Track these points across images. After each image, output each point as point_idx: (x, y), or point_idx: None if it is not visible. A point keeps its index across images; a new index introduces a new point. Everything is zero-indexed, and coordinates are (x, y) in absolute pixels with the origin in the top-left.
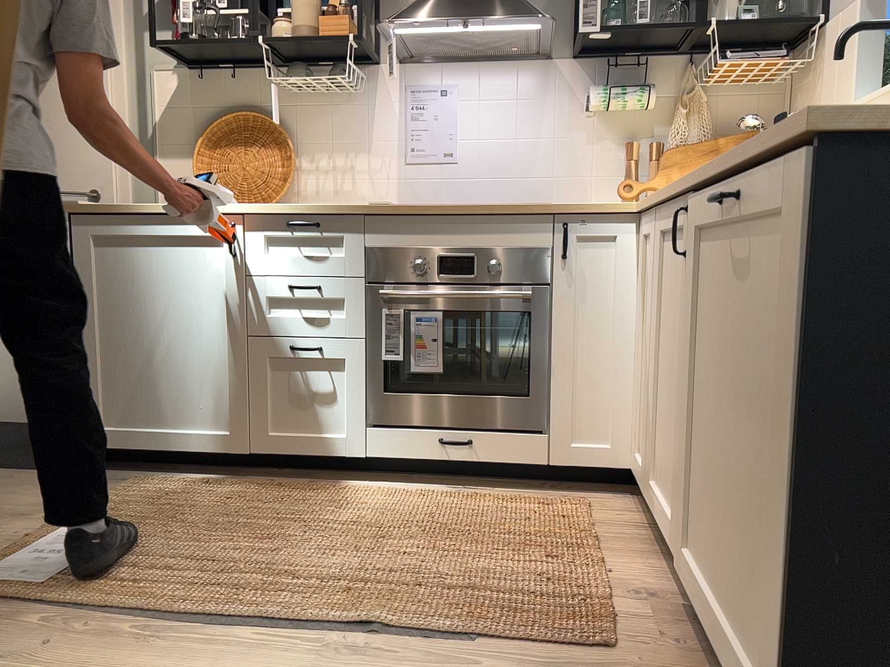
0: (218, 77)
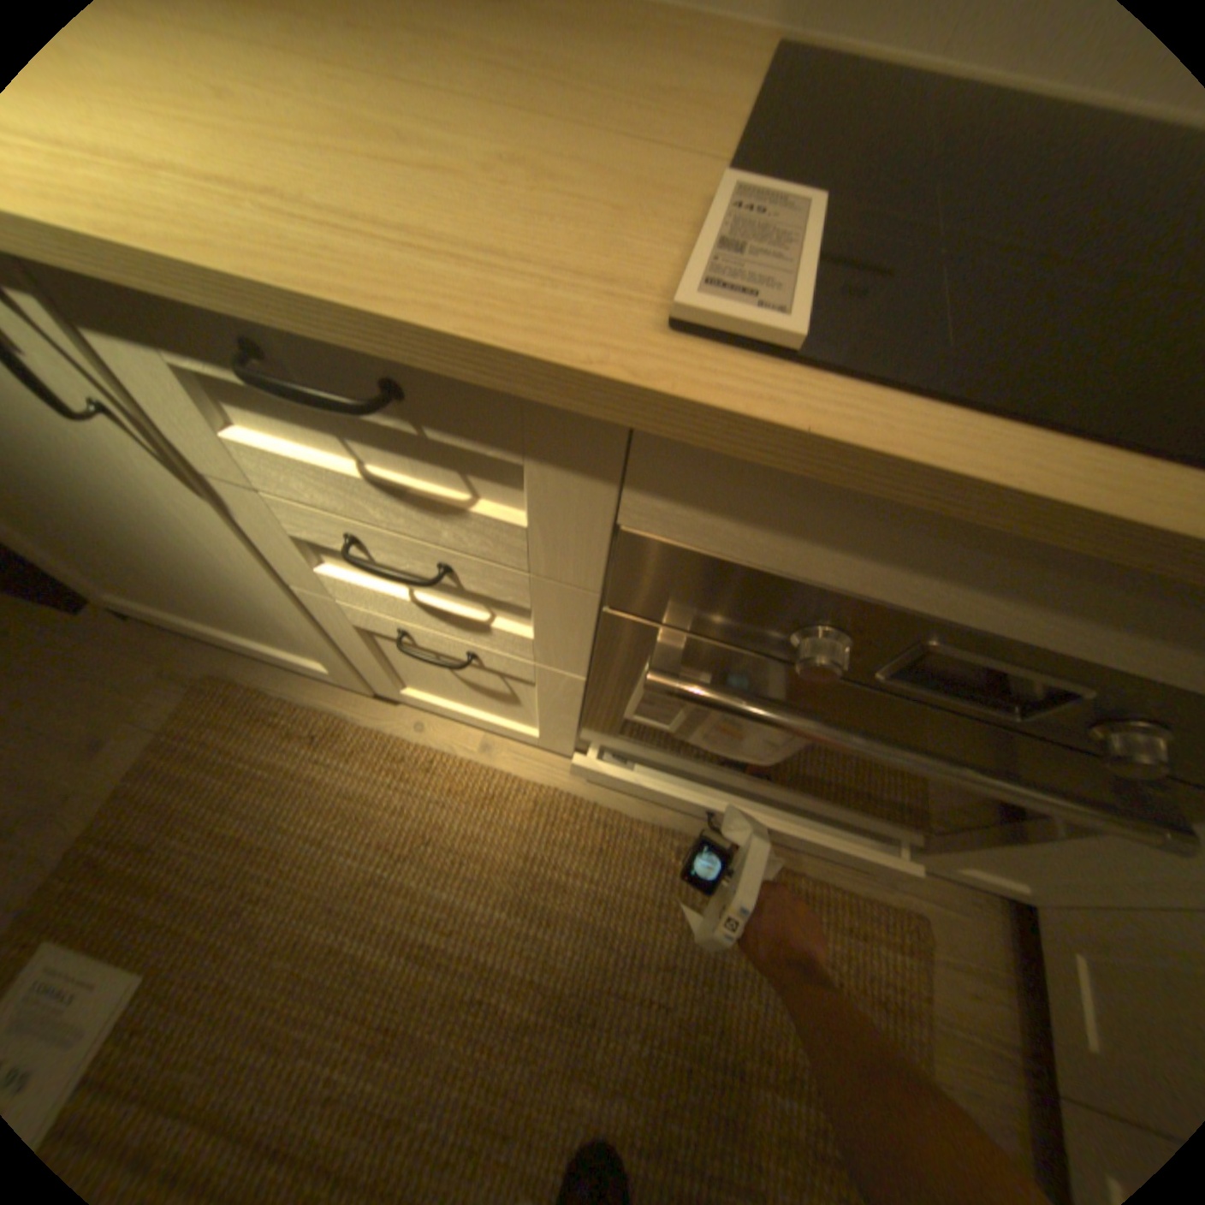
0: None
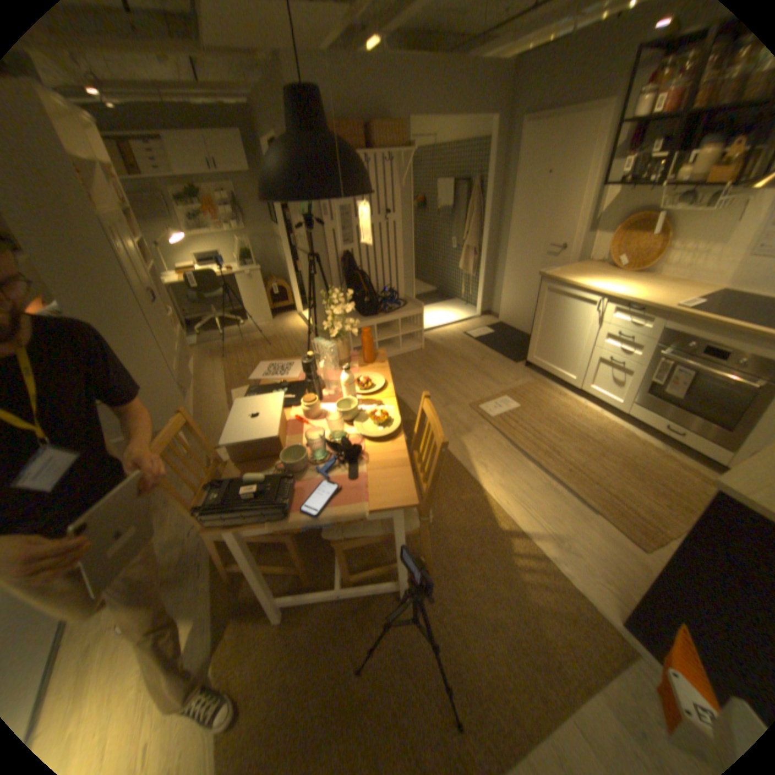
0: (643, 188)
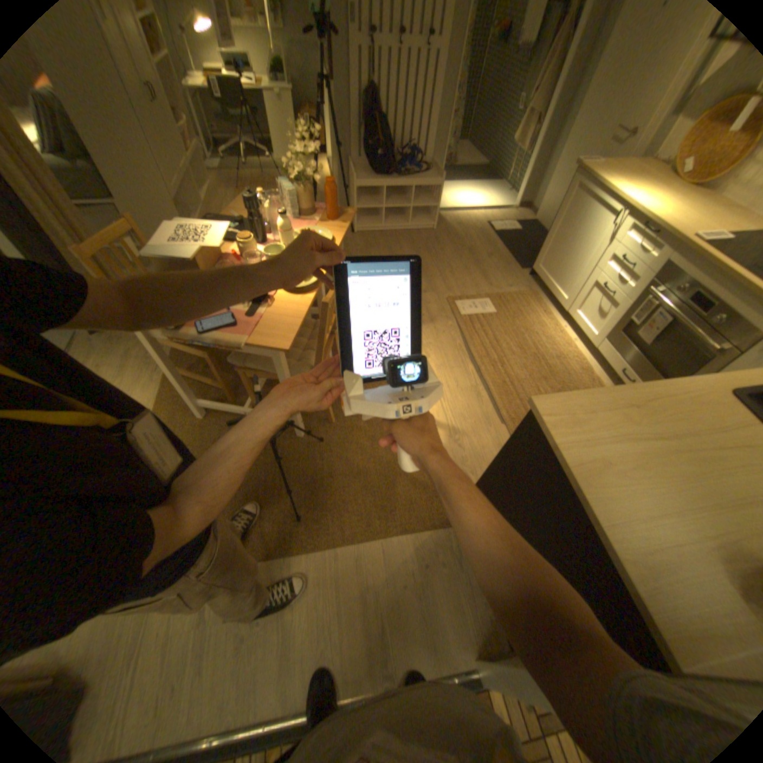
0: None
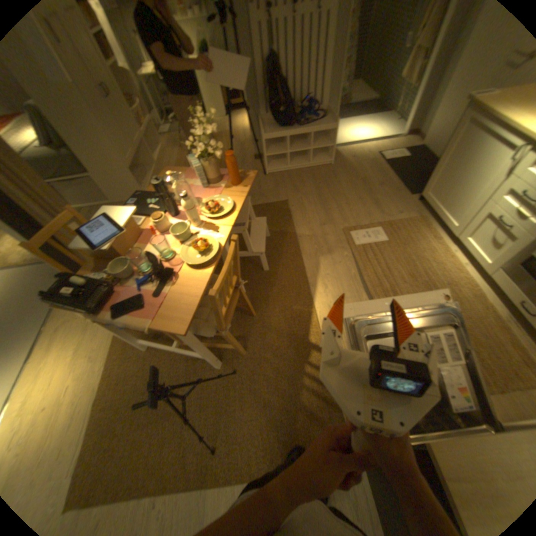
0: None
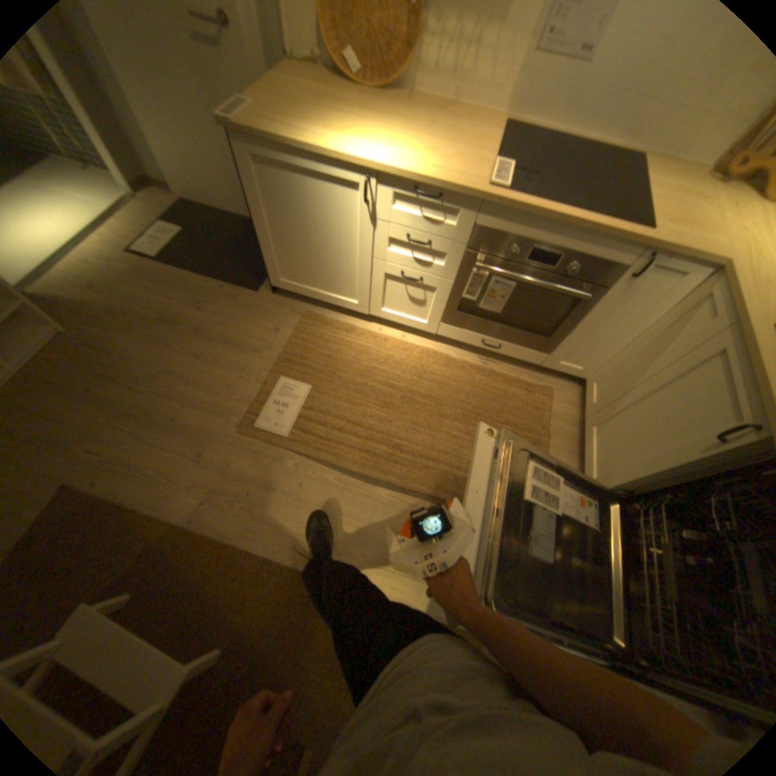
0: None
